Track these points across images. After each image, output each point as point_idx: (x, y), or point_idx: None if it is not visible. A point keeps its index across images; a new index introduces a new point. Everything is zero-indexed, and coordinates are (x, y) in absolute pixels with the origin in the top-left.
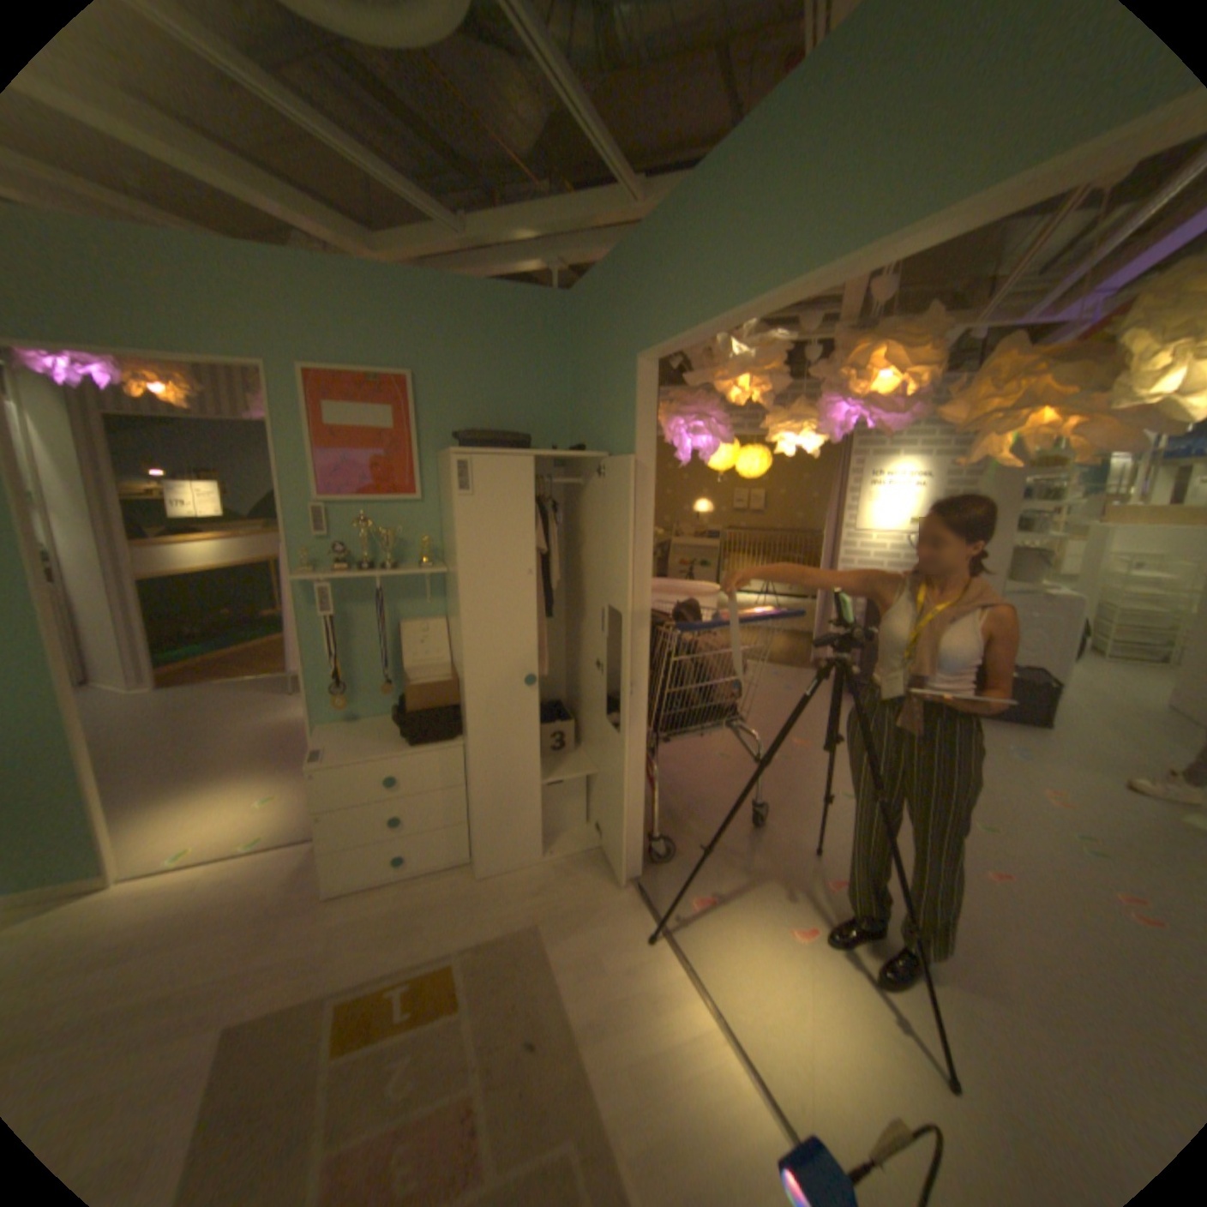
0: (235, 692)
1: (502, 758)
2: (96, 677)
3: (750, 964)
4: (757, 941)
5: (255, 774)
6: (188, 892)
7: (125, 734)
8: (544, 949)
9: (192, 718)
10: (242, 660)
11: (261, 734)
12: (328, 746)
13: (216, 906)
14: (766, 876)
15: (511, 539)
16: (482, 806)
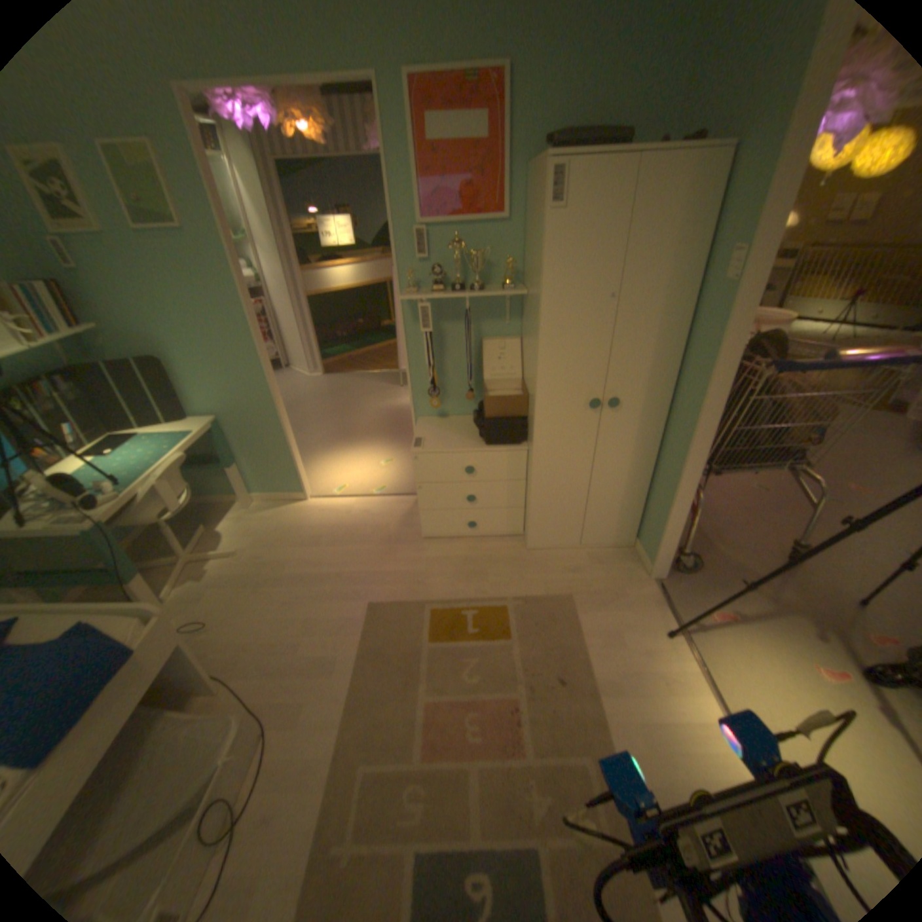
0: (368, 381)
1: (559, 466)
2: (293, 363)
3: (767, 681)
4: (778, 664)
5: (381, 441)
6: (347, 512)
7: (310, 403)
8: (578, 614)
9: (345, 397)
10: (372, 358)
11: (385, 413)
12: (427, 435)
13: (363, 525)
14: (797, 609)
15: (598, 258)
16: (538, 499)
